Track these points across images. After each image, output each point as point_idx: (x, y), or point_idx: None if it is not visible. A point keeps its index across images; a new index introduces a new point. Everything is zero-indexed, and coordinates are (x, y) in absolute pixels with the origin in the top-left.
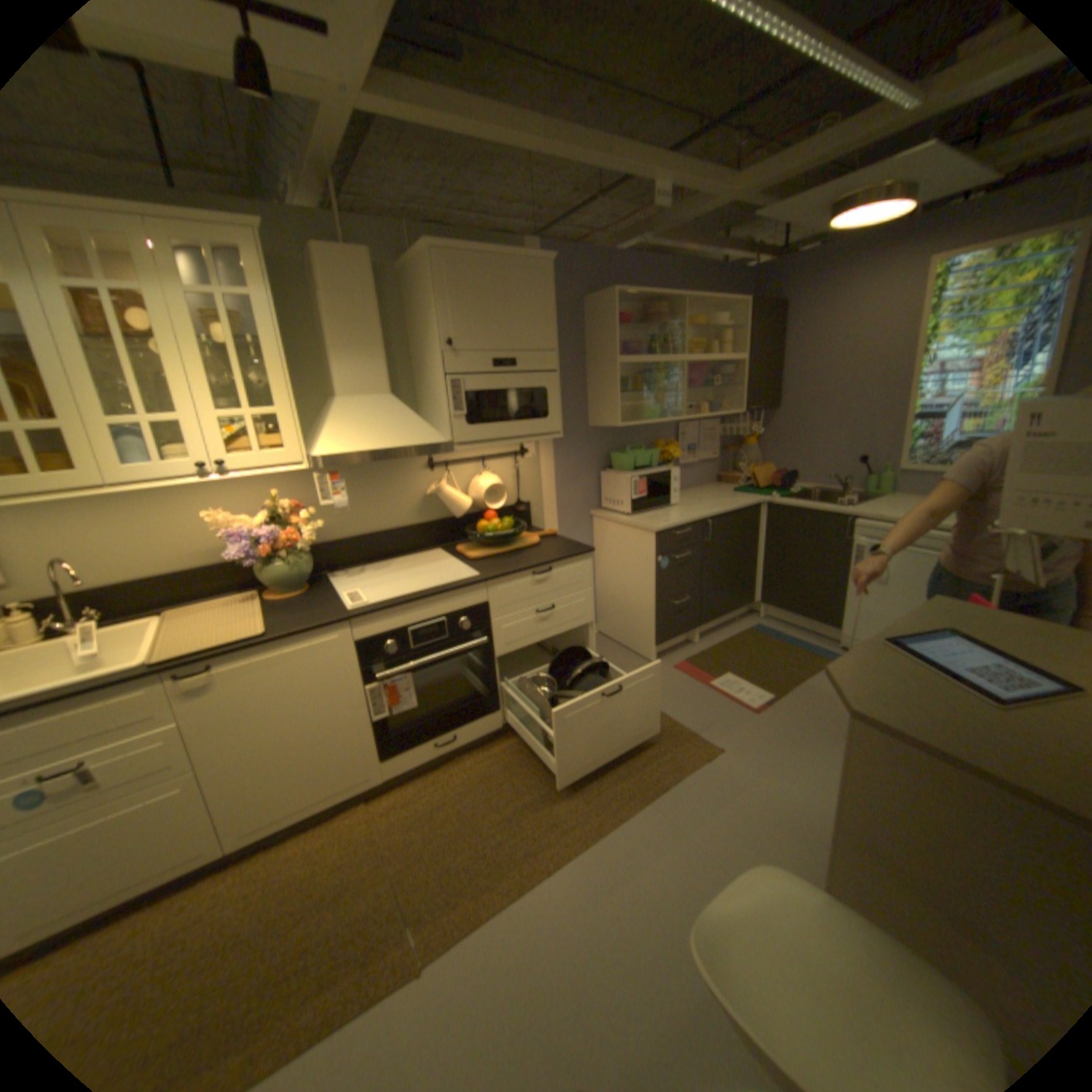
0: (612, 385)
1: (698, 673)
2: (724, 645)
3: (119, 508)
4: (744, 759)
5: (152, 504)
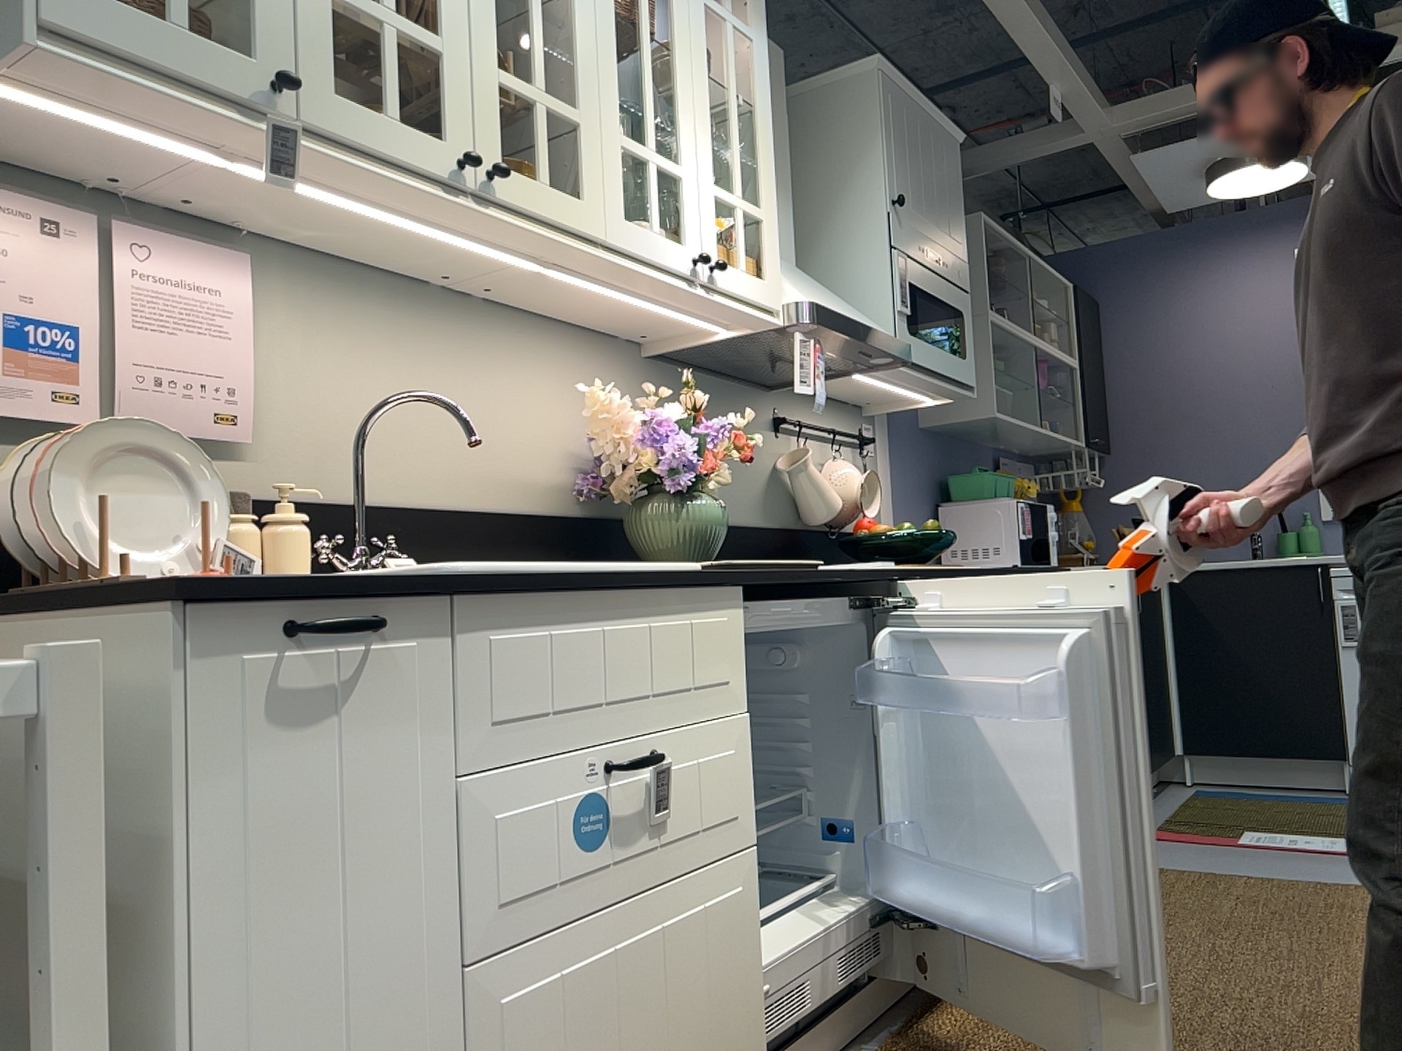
0: (981, 353)
1: (1199, 836)
2: (1186, 810)
3: (429, 348)
4: None
5: (471, 357)
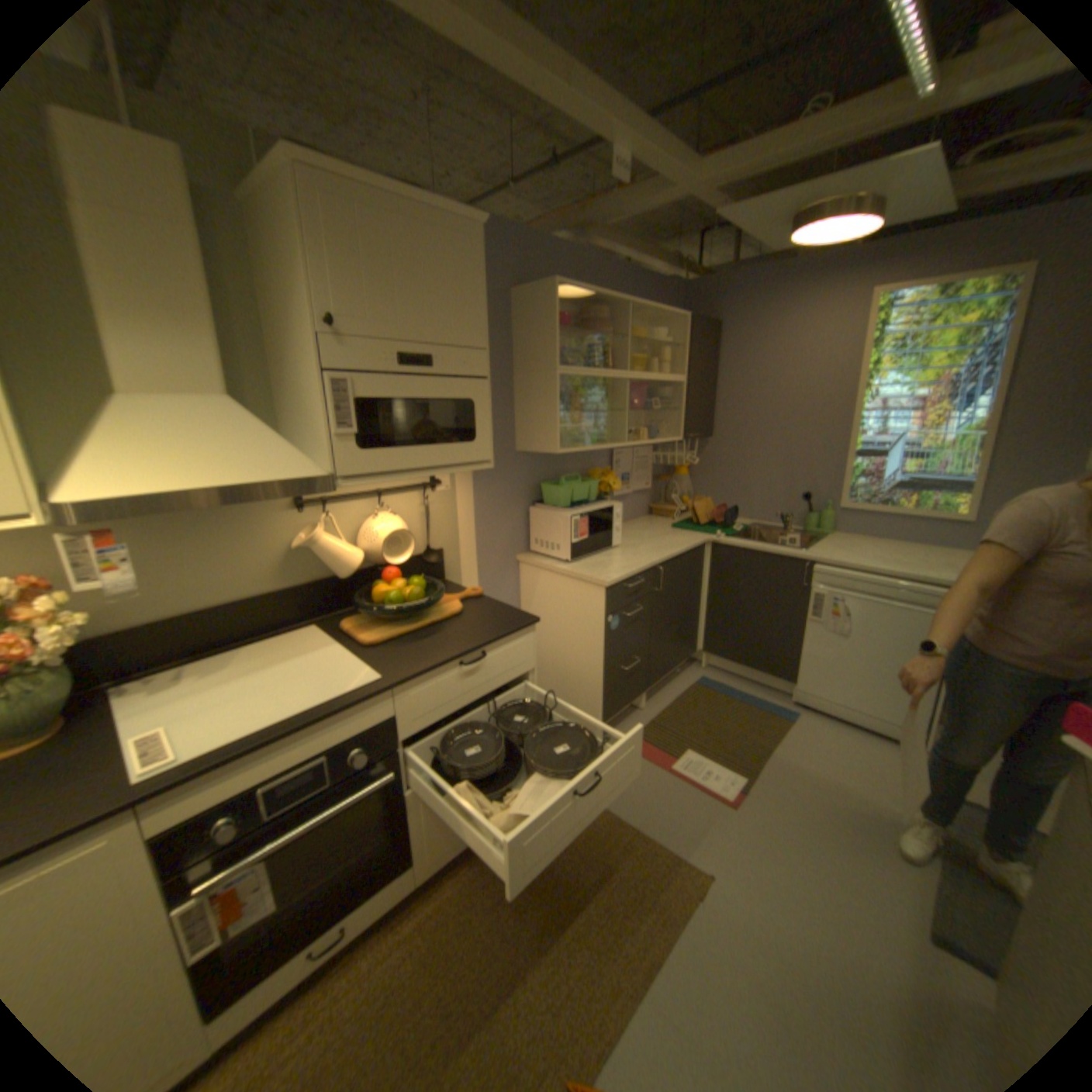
0: (550, 401)
1: (653, 752)
2: (673, 709)
3: None
4: (740, 887)
5: None
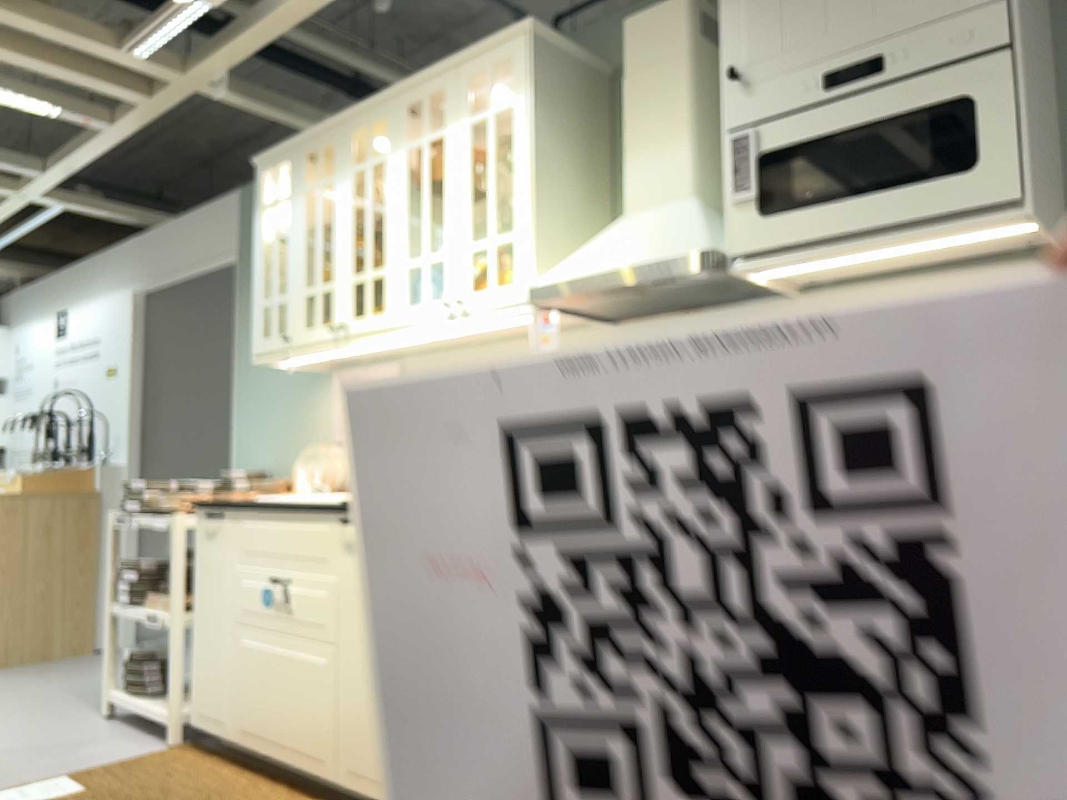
0: None
1: None
2: None
3: None
4: None
5: None
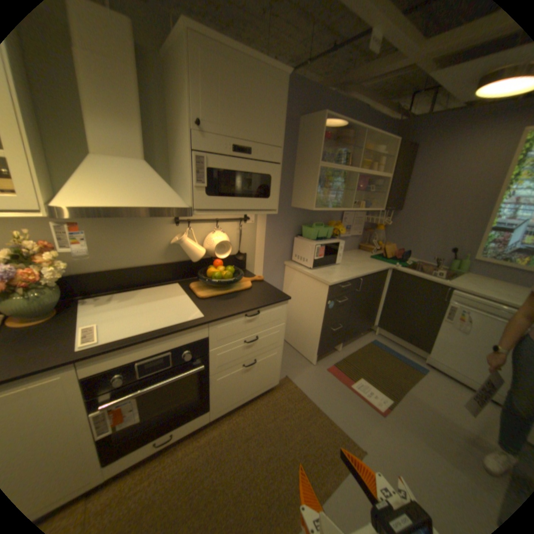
0: (313, 180)
1: (342, 376)
2: (357, 354)
3: None
4: (381, 461)
5: None
